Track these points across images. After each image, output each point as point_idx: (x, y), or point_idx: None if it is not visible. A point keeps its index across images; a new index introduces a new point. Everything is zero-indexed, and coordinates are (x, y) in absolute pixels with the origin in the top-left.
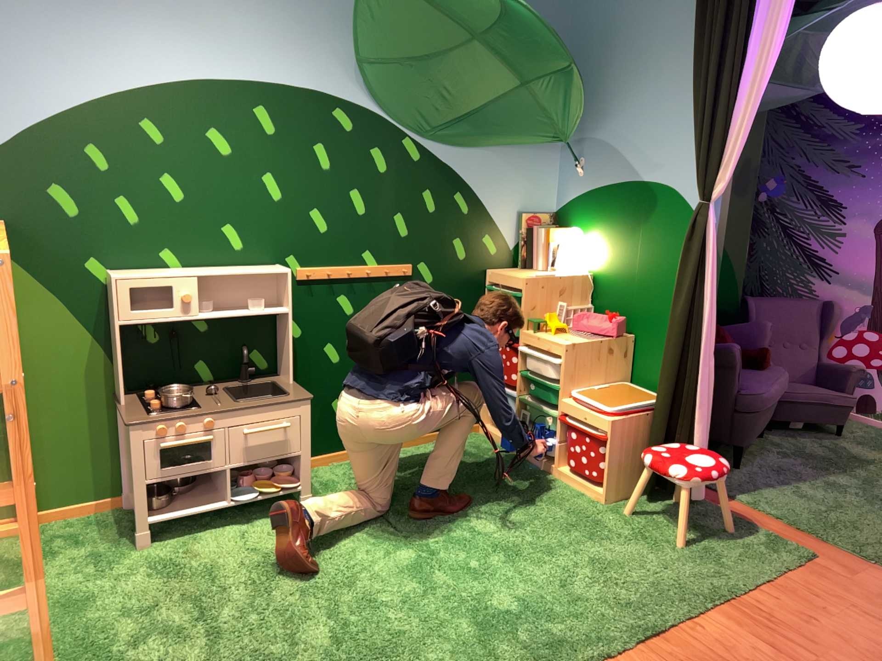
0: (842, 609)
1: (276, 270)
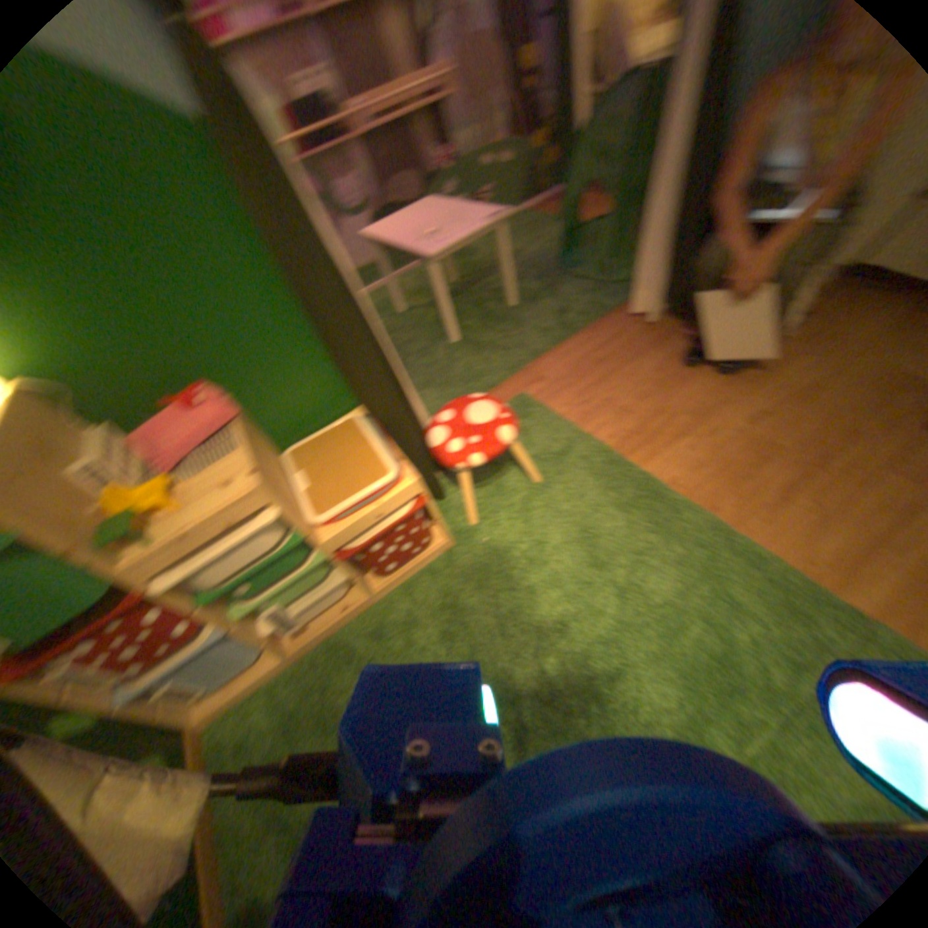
0: (606, 388)
1: None
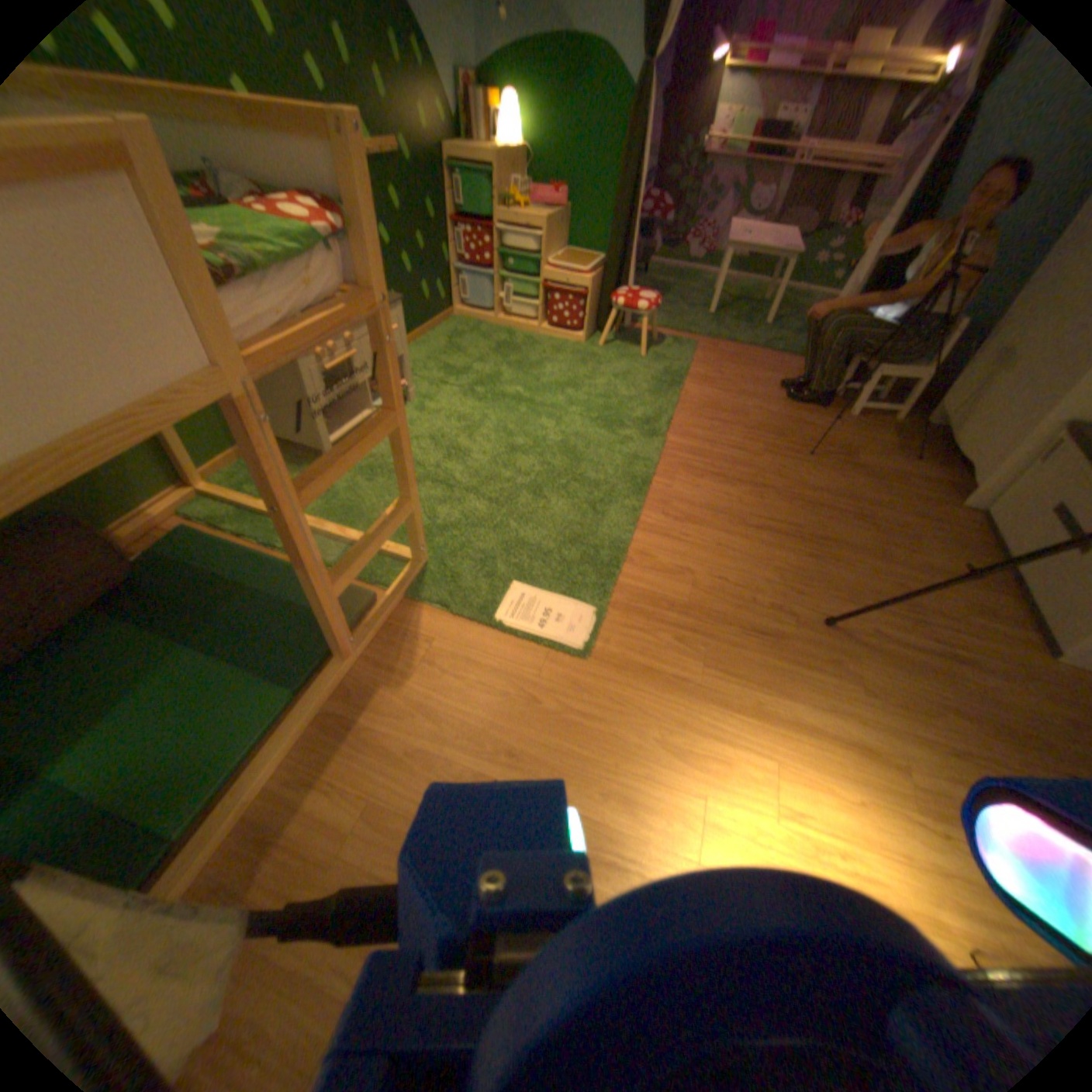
0: (728, 367)
1: None
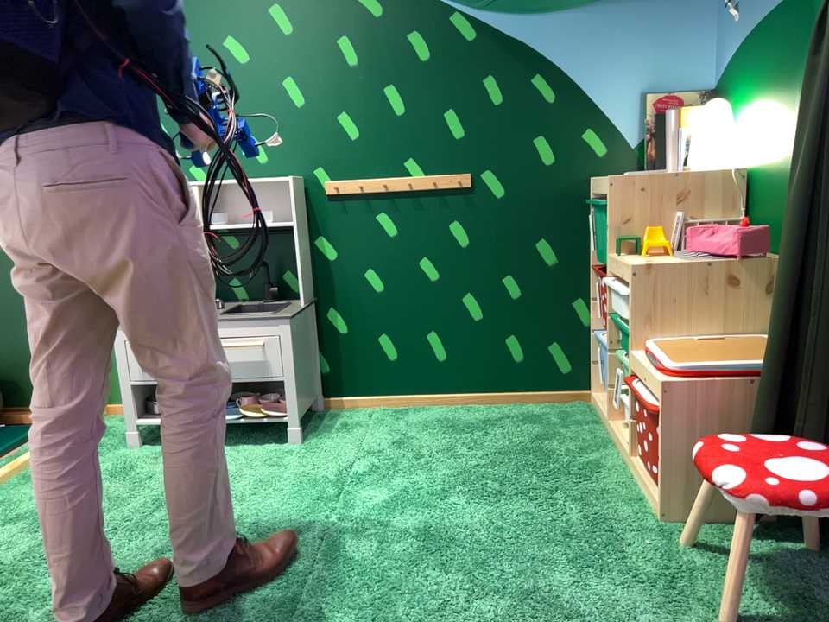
0: None
1: (279, 178)
